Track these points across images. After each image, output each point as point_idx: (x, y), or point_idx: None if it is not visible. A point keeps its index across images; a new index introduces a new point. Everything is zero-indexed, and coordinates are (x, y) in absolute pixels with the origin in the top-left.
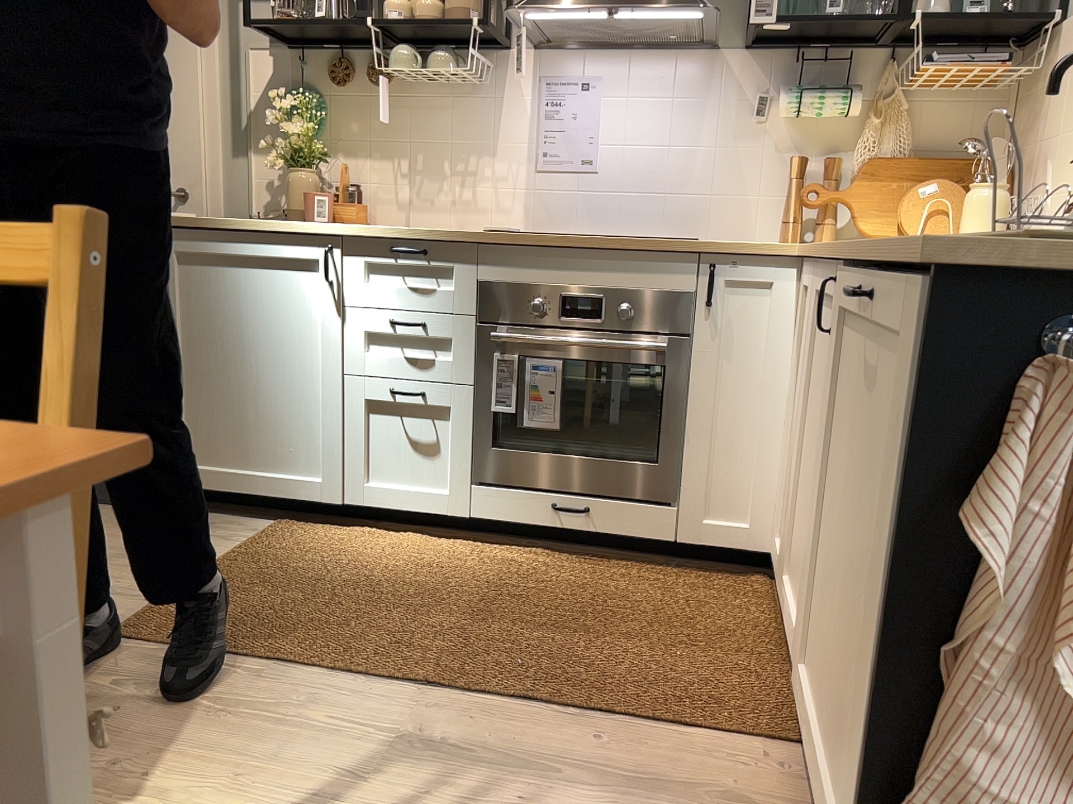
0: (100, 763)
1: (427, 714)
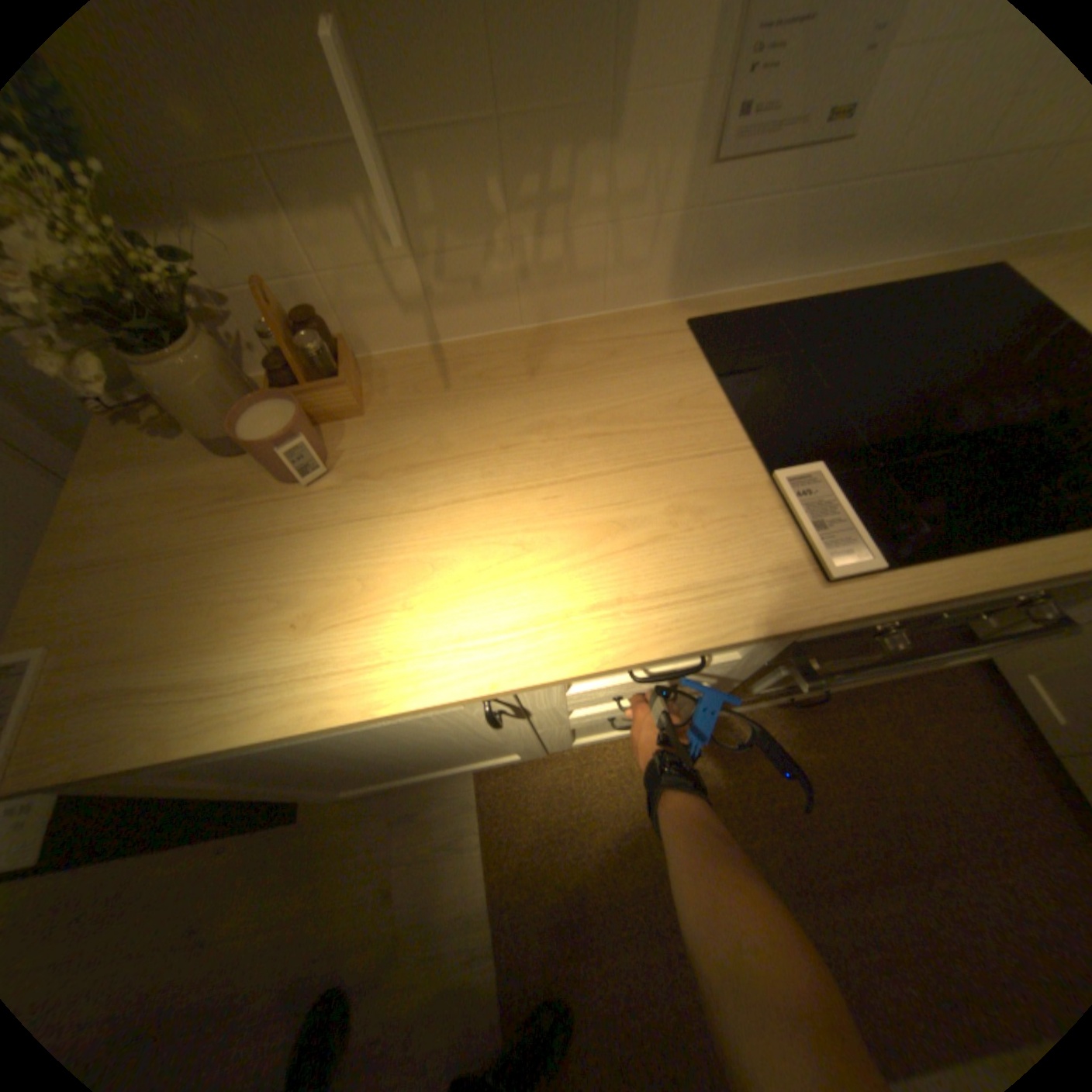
0: None
1: None
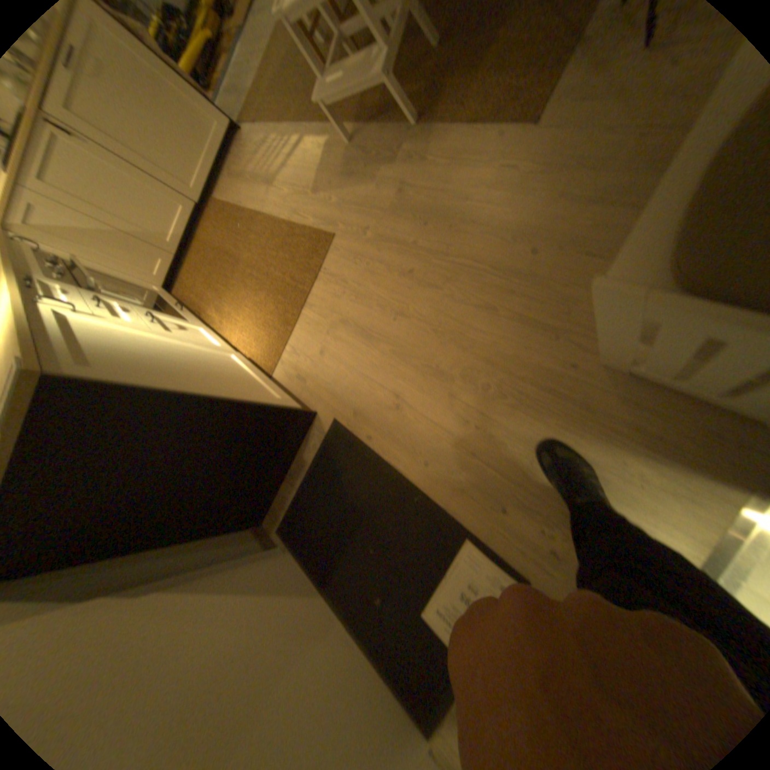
0: (334, 154)
1: (265, 193)
